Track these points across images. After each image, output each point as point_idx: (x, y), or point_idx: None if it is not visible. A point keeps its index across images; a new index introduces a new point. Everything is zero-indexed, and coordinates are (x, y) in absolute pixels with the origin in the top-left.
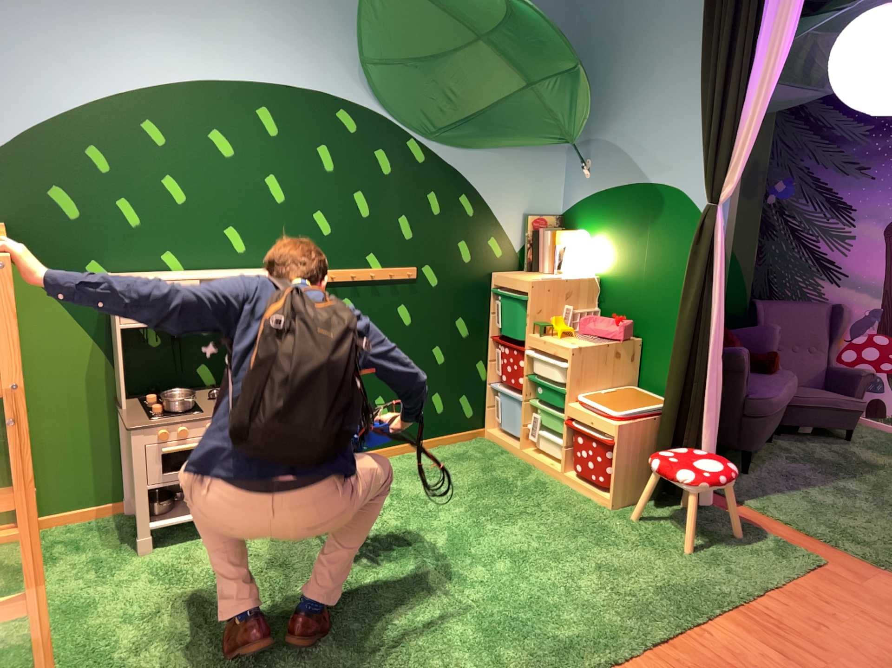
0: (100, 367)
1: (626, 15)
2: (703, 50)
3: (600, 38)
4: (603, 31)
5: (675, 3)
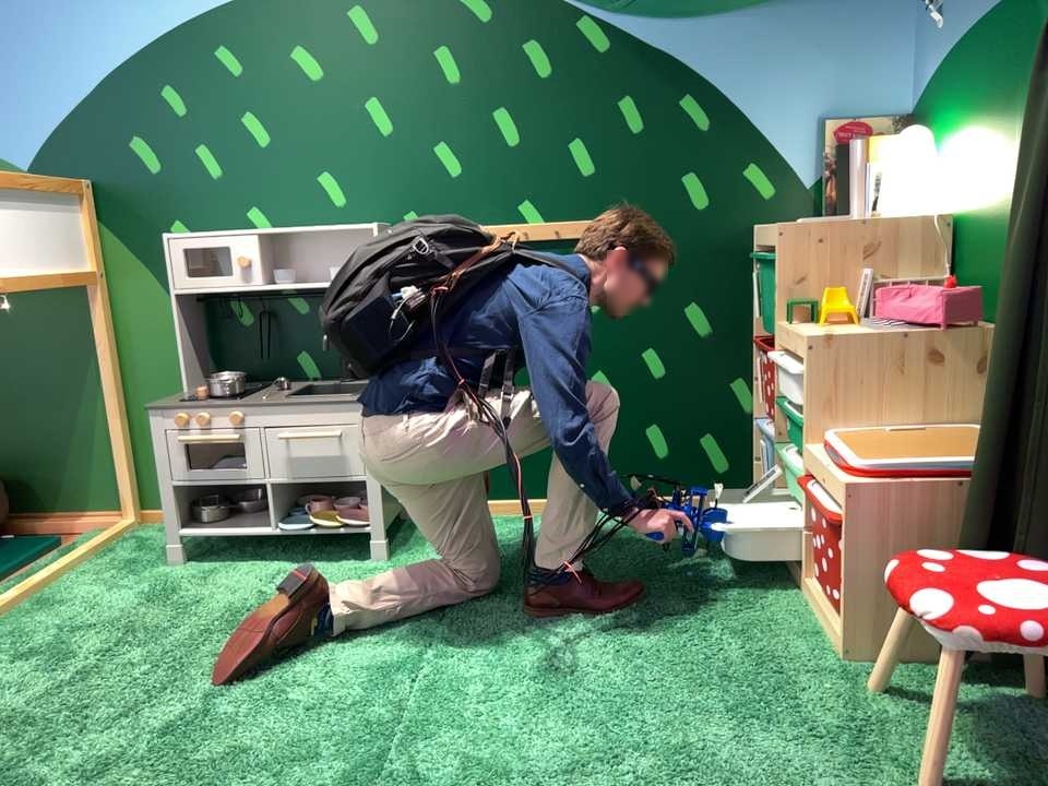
0: (175, 347)
1: None
2: None
3: None
4: None
5: None
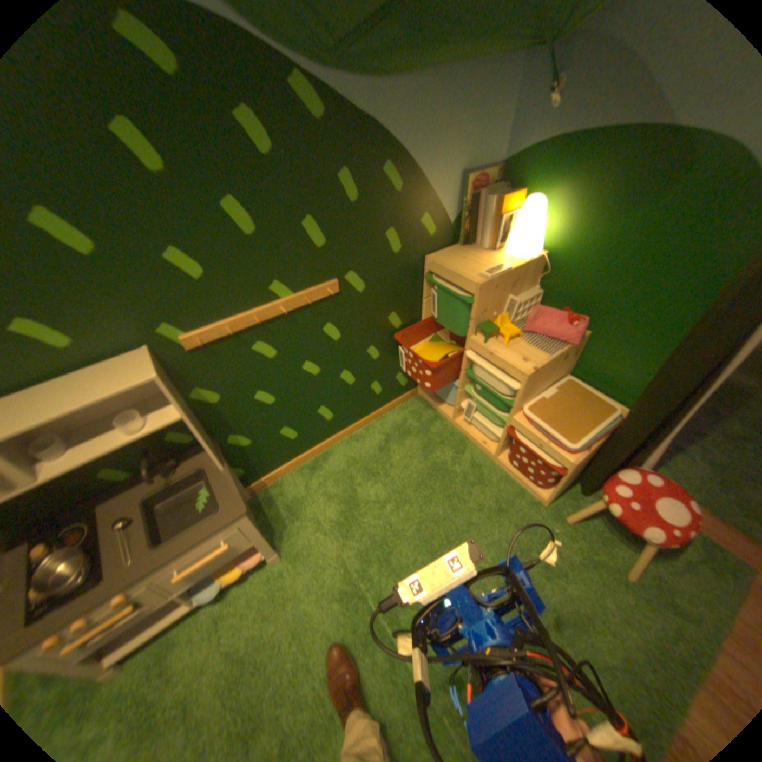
0: None
1: None
2: None
3: None
4: None
5: None
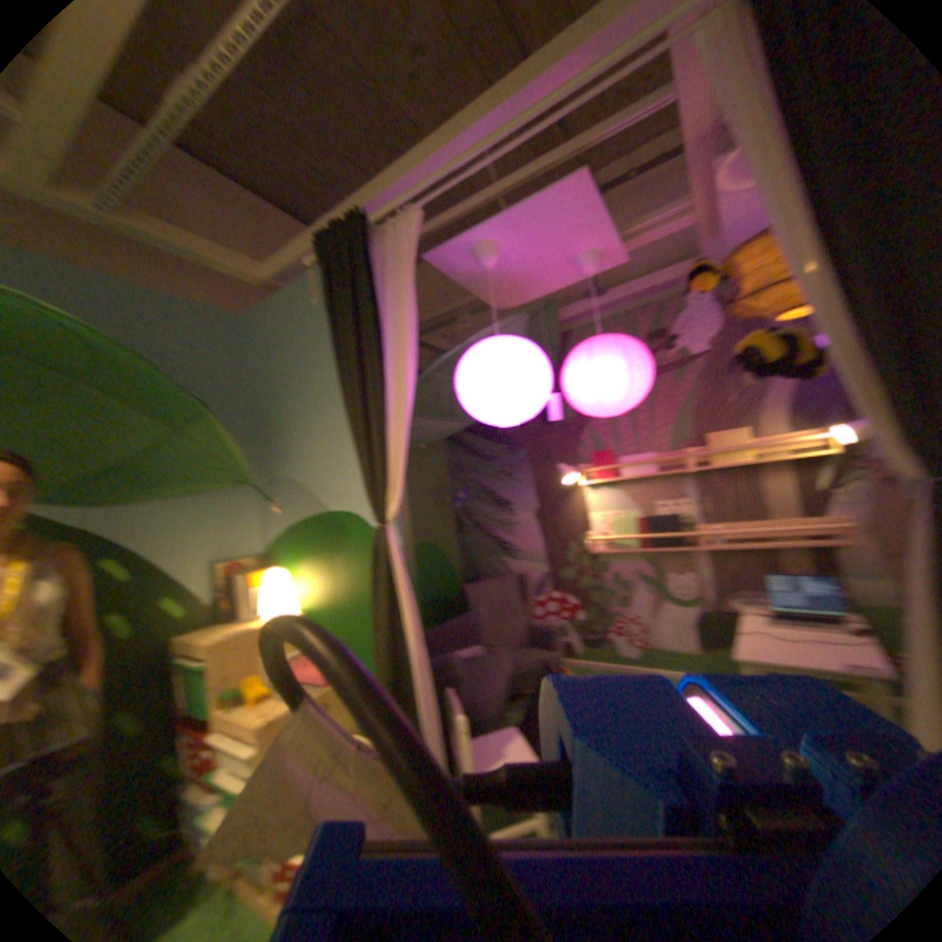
0: None
1: (286, 358)
2: (345, 370)
3: (269, 383)
4: (271, 376)
5: (321, 340)
